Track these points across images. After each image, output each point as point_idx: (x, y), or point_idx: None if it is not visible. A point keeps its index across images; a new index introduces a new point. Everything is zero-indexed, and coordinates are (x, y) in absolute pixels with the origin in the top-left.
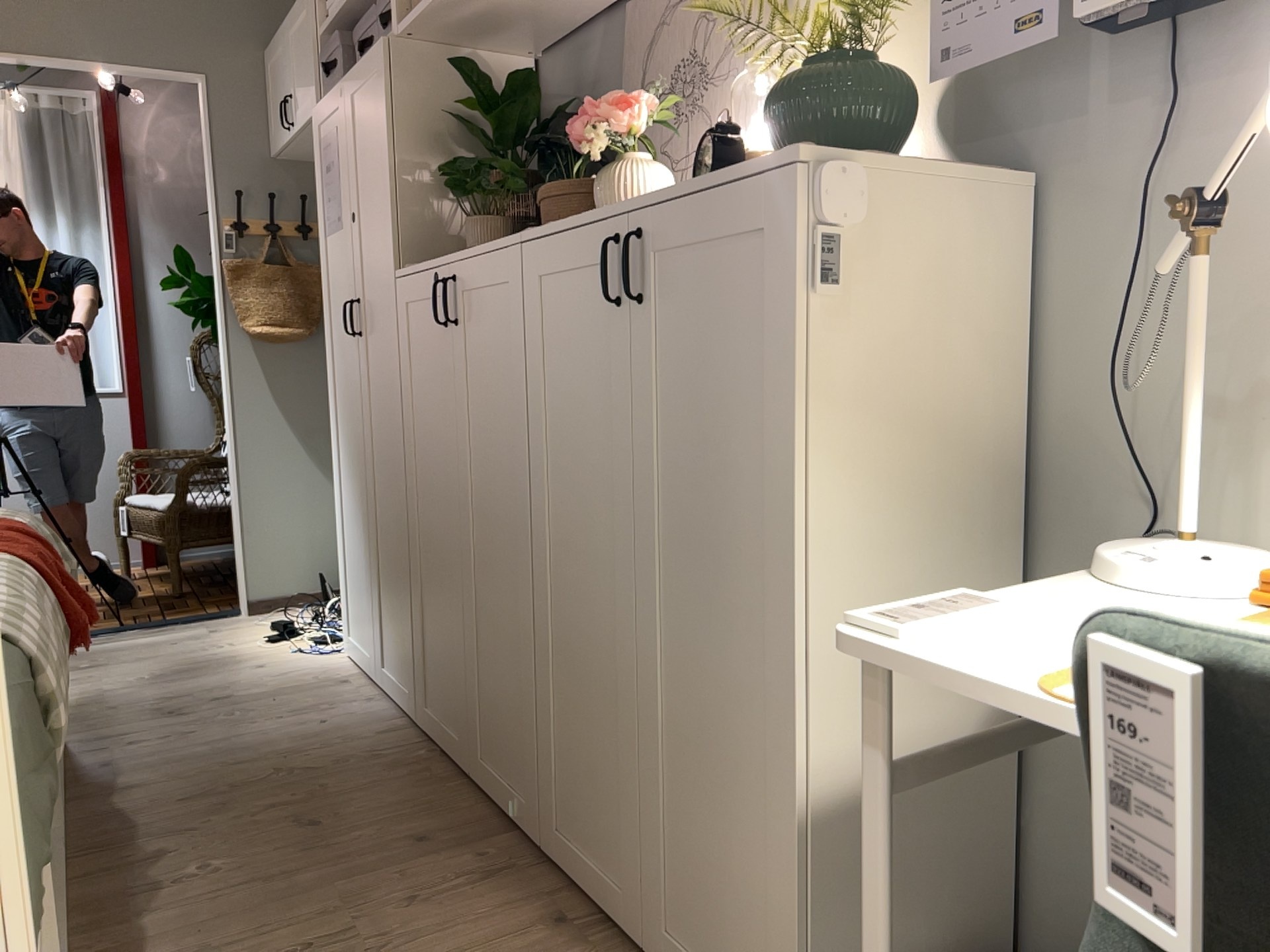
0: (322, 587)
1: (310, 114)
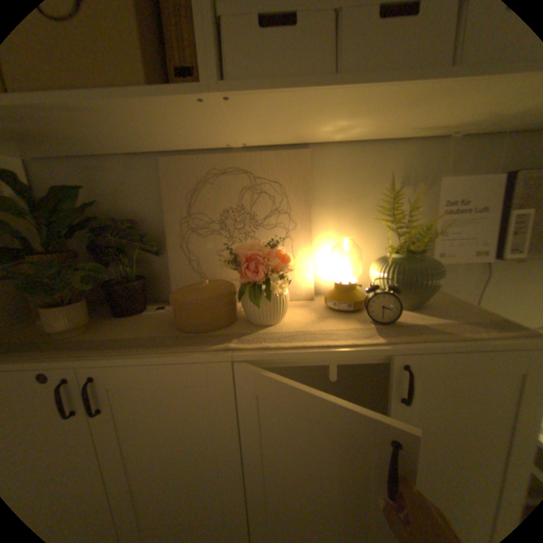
0: None
1: None
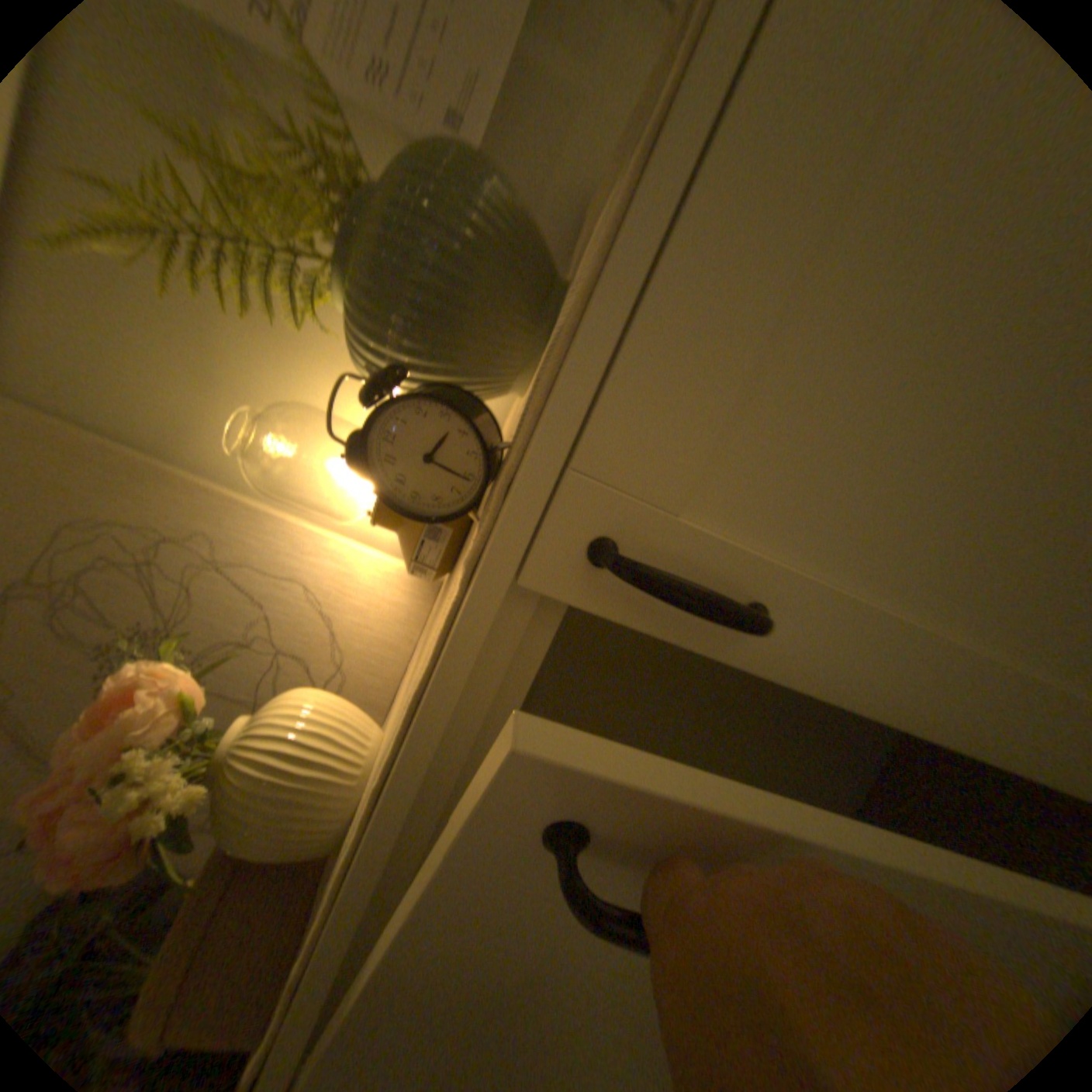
0: None
1: None
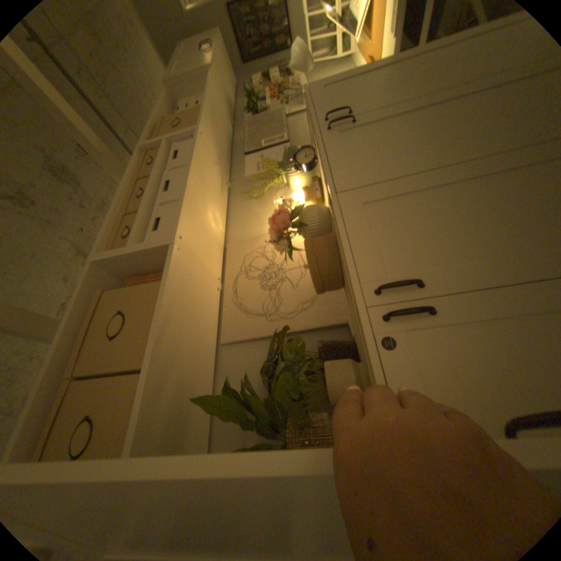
0: None
1: None
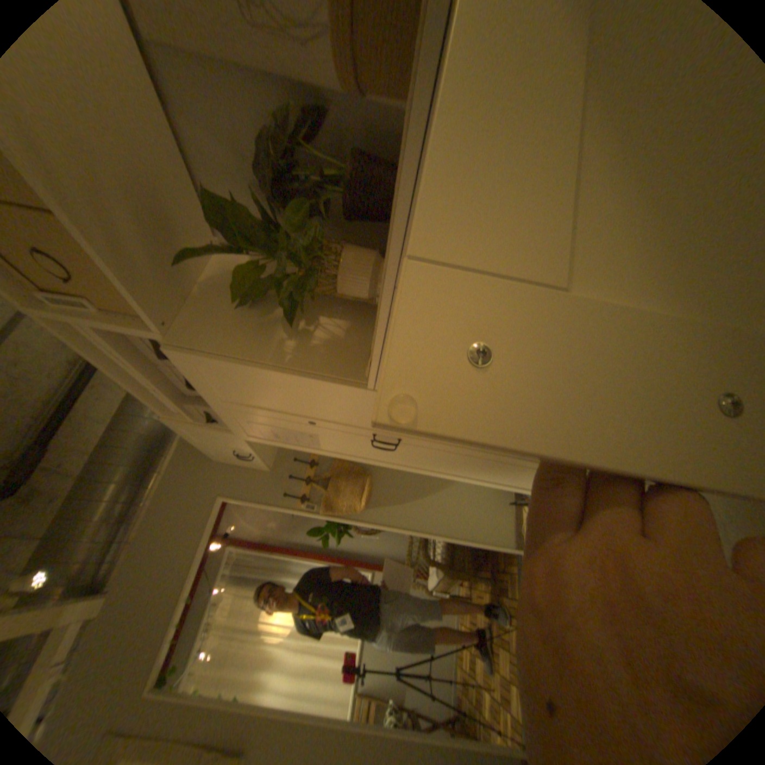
0: (519, 503)
1: (244, 439)
